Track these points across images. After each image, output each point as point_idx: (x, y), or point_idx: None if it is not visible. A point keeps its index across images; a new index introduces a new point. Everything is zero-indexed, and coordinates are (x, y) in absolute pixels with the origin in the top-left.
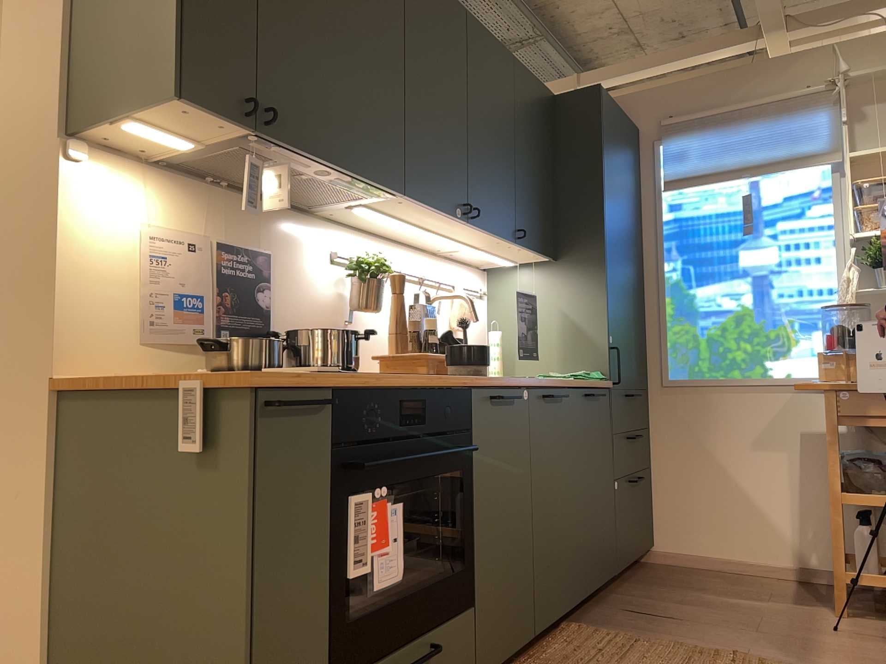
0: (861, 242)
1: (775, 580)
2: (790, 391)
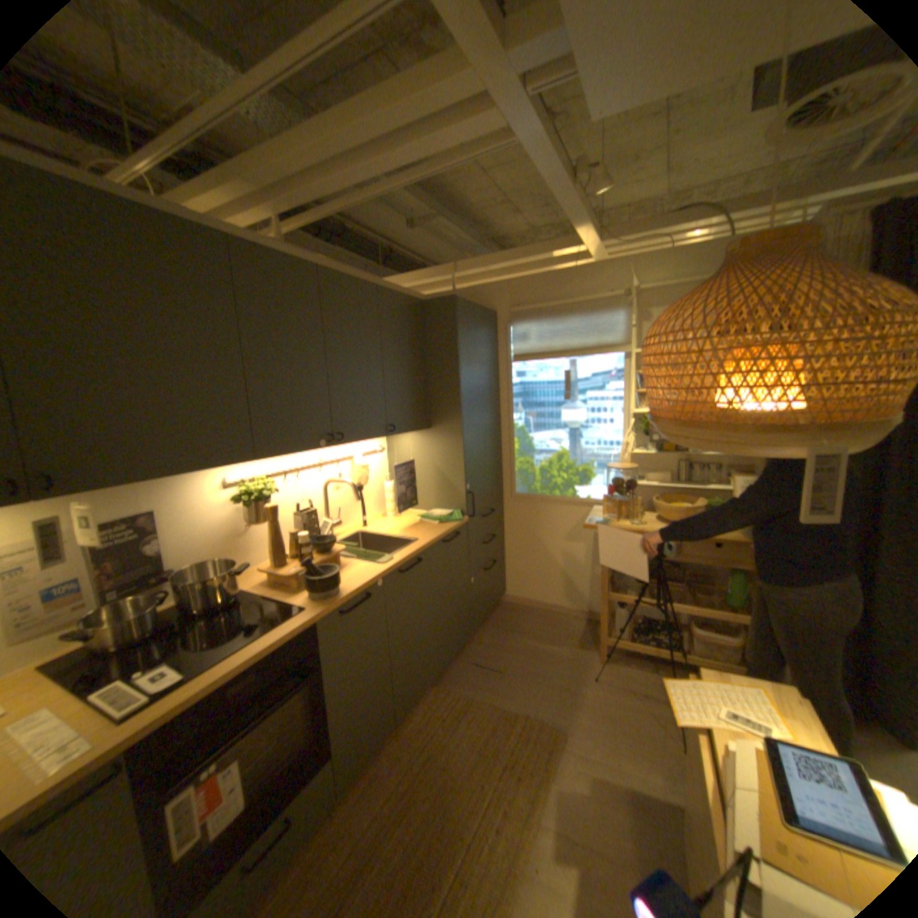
0: (640, 411)
1: (573, 621)
2: (589, 507)
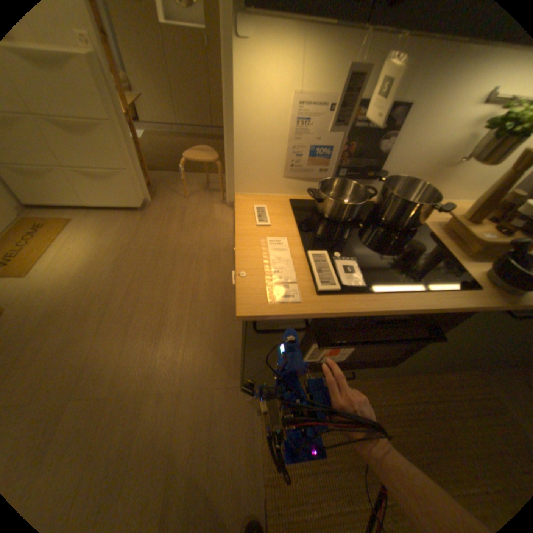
0: None
1: None
2: None
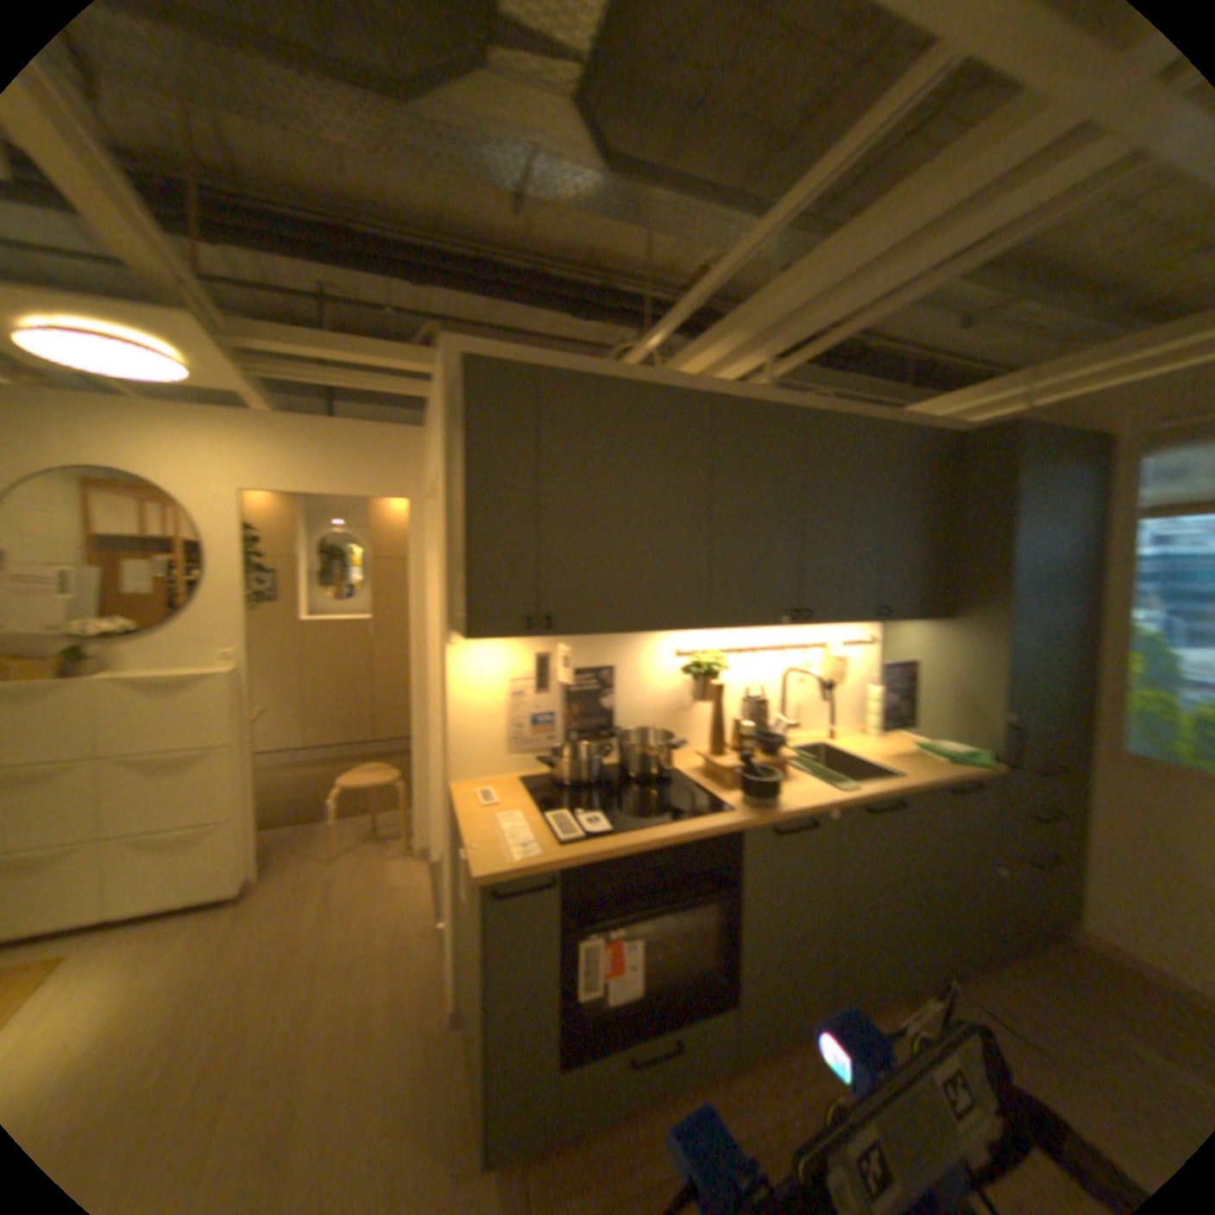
0: None
1: None
2: None
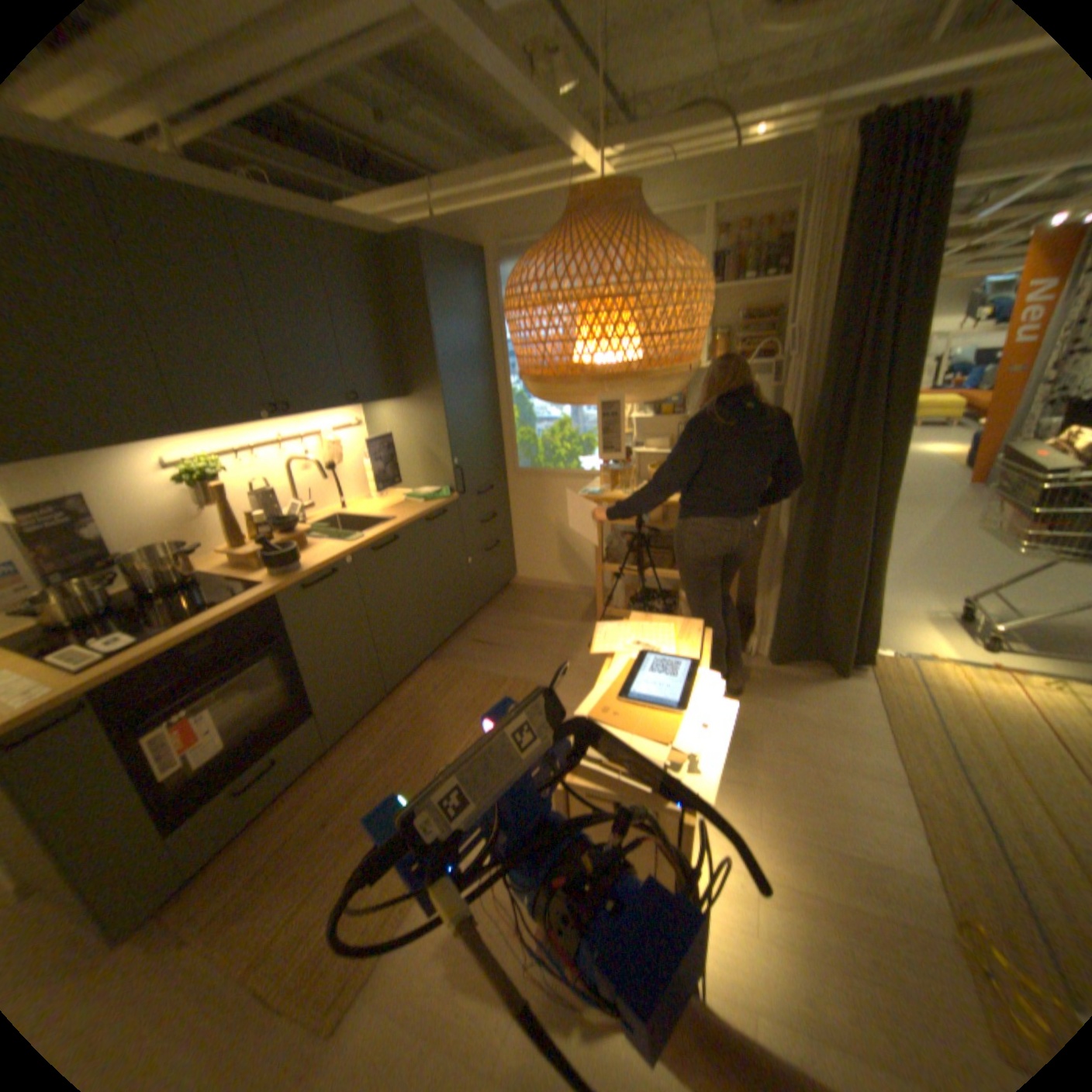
0: None
1: (581, 597)
2: (593, 480)
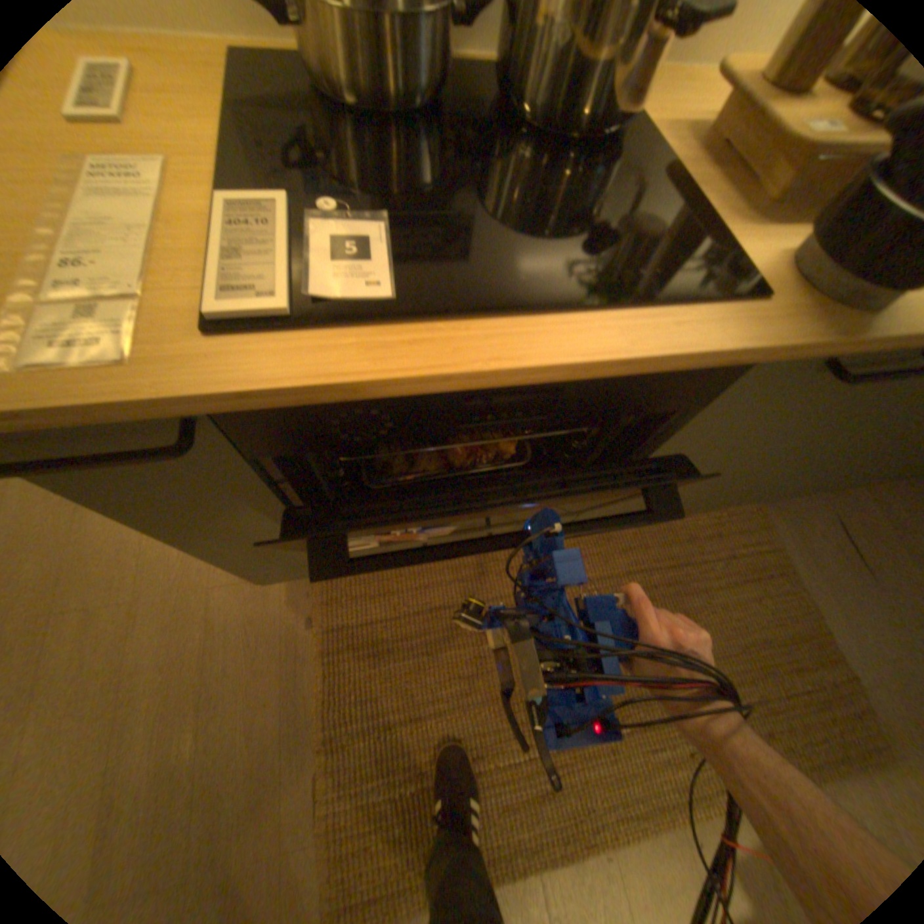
0: None
1: None
2: None
